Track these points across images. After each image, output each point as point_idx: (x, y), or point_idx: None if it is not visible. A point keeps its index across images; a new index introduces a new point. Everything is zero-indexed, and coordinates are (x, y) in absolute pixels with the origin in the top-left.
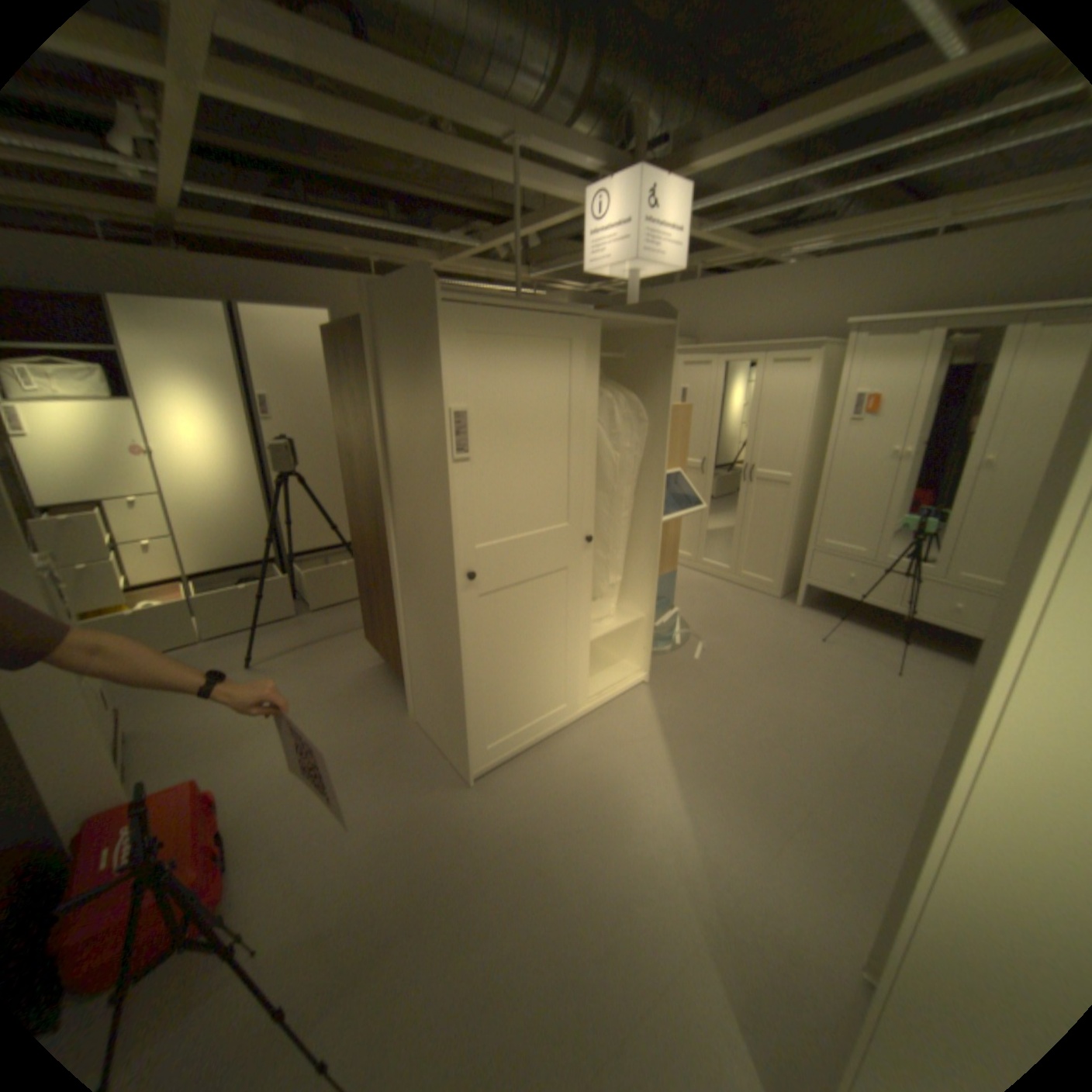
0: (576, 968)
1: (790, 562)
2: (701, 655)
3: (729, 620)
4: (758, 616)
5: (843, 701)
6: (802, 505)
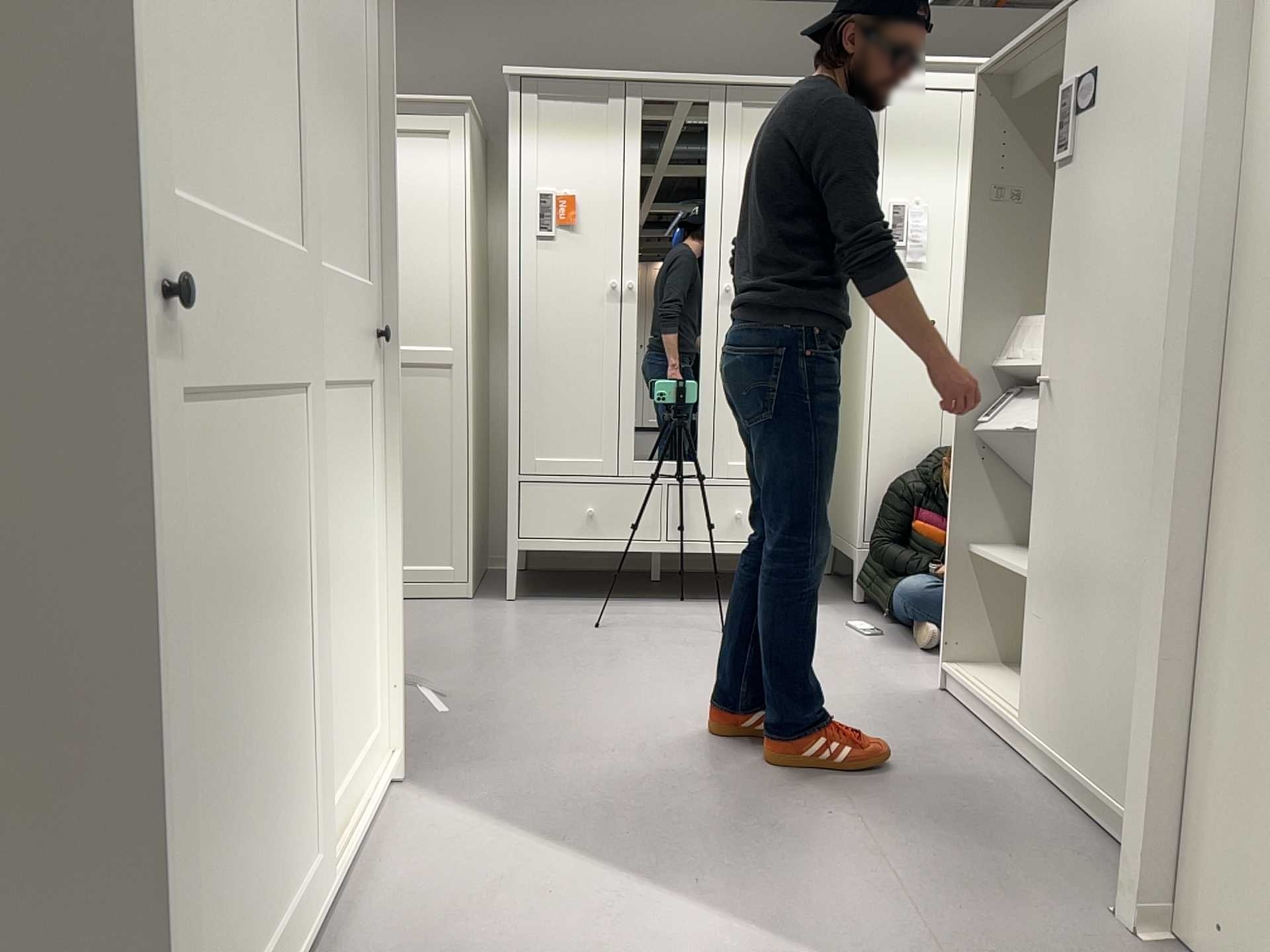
0: None
1: (473, 521)
2: (442, 709)
3: (426, 648)
4: (467, 628)
5: (708, 684)
6: (473, 407)
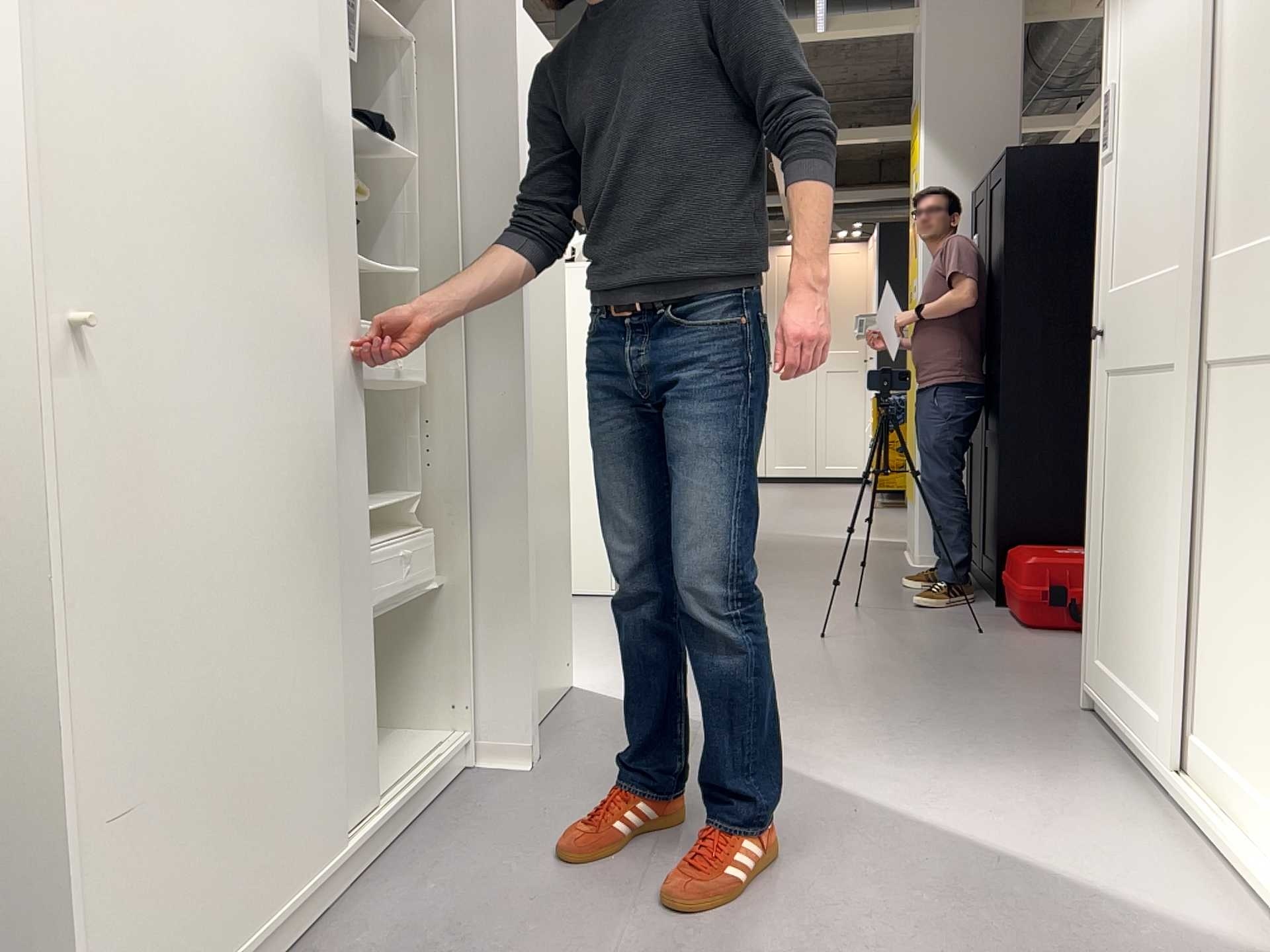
0: (784, 675)
1: None
2: None
3: None
4: None
5: None
6: None
